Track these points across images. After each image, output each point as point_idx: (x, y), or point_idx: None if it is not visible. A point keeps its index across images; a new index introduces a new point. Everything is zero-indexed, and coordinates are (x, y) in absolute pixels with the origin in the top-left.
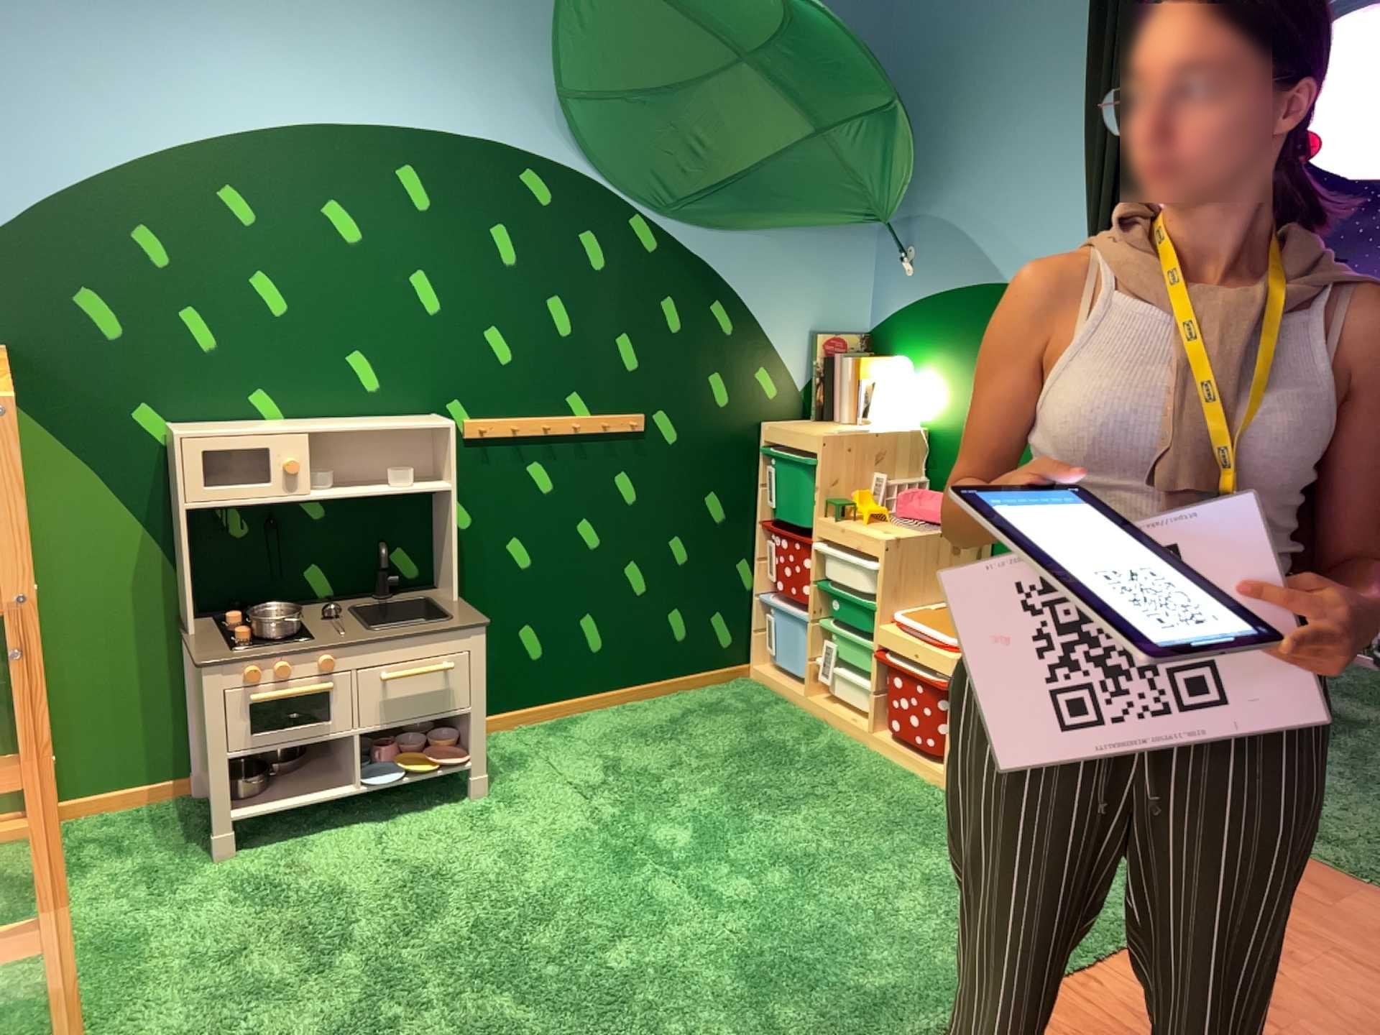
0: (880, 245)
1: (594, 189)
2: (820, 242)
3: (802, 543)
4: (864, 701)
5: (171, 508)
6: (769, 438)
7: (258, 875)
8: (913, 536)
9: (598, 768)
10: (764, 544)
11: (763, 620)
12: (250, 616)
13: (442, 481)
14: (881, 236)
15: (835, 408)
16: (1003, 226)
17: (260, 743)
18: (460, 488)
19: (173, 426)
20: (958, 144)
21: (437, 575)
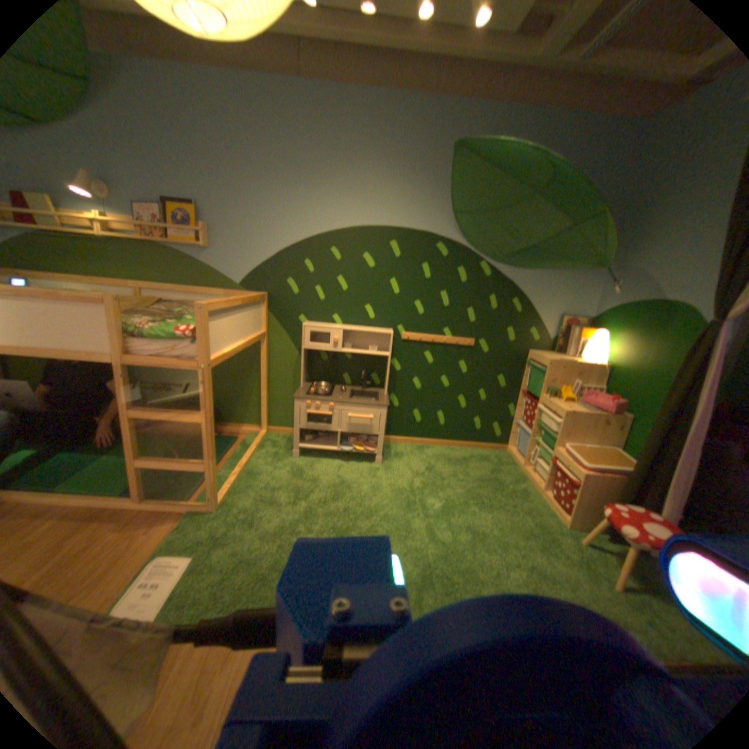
0: (607, 275)
1: (464, 246)
2: (573, 273)
3: (532, 402)
4: (545, 477)
5: (300, 346)
6: (530, 355)
7: (294, 467)
8: (583, 411)
9: (421, 467)
10: (519, 398)
11: (513, 429)
12: (315, 385)
13: (385, 351)
14: (608, 271)
15: (566, 347)
16: (674, 265)
17: (304, 425)
18: (394, 355)
19: (303, 320)
20: (658, 224)
21: (382, 384)
